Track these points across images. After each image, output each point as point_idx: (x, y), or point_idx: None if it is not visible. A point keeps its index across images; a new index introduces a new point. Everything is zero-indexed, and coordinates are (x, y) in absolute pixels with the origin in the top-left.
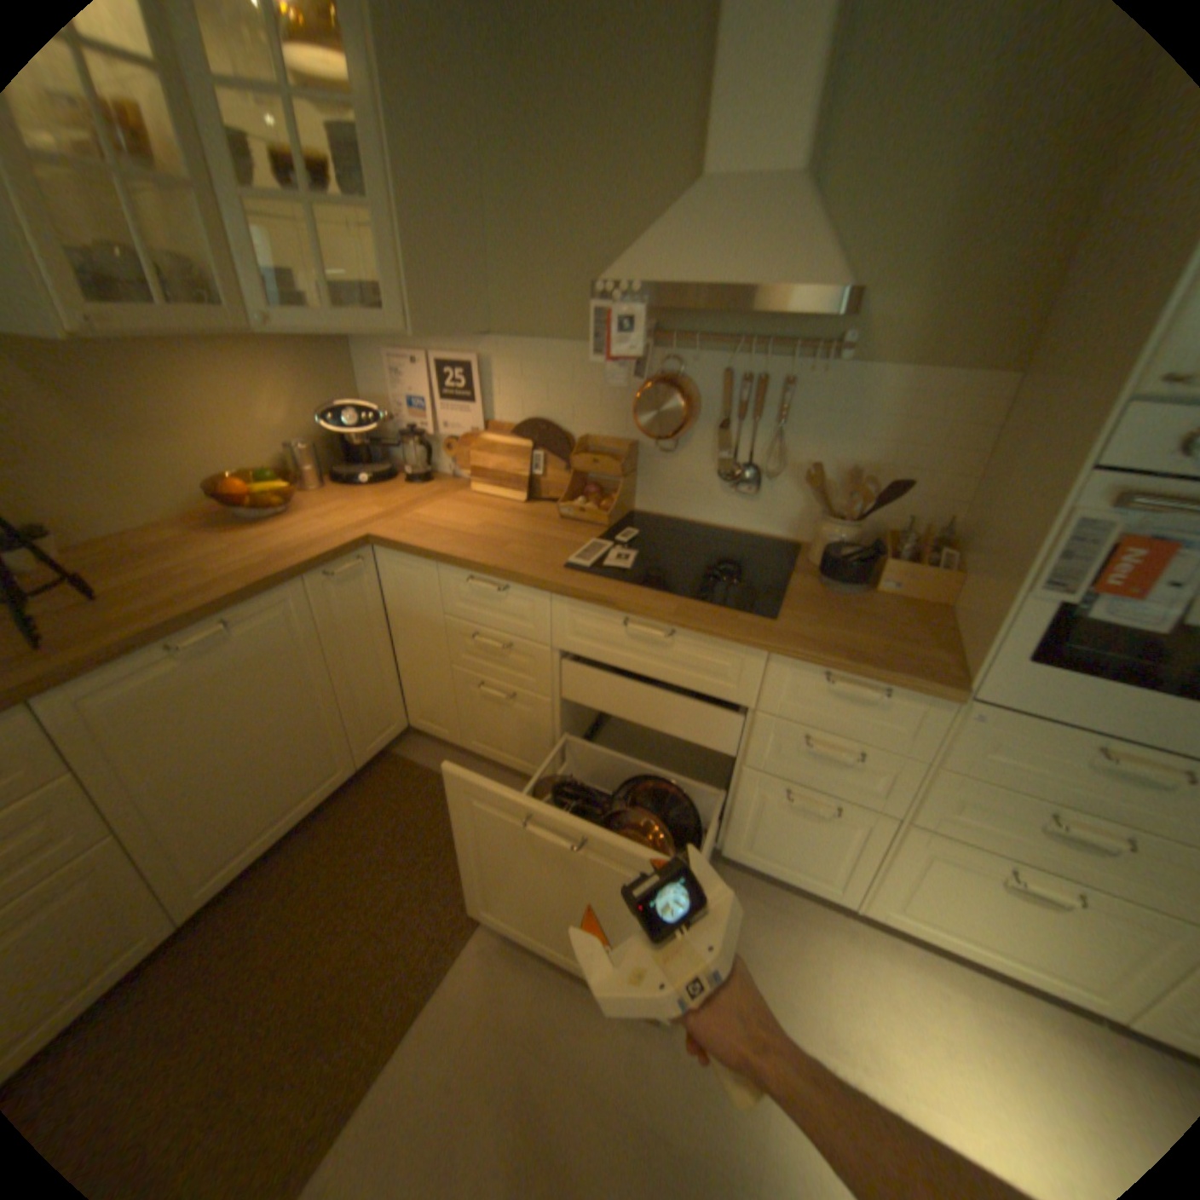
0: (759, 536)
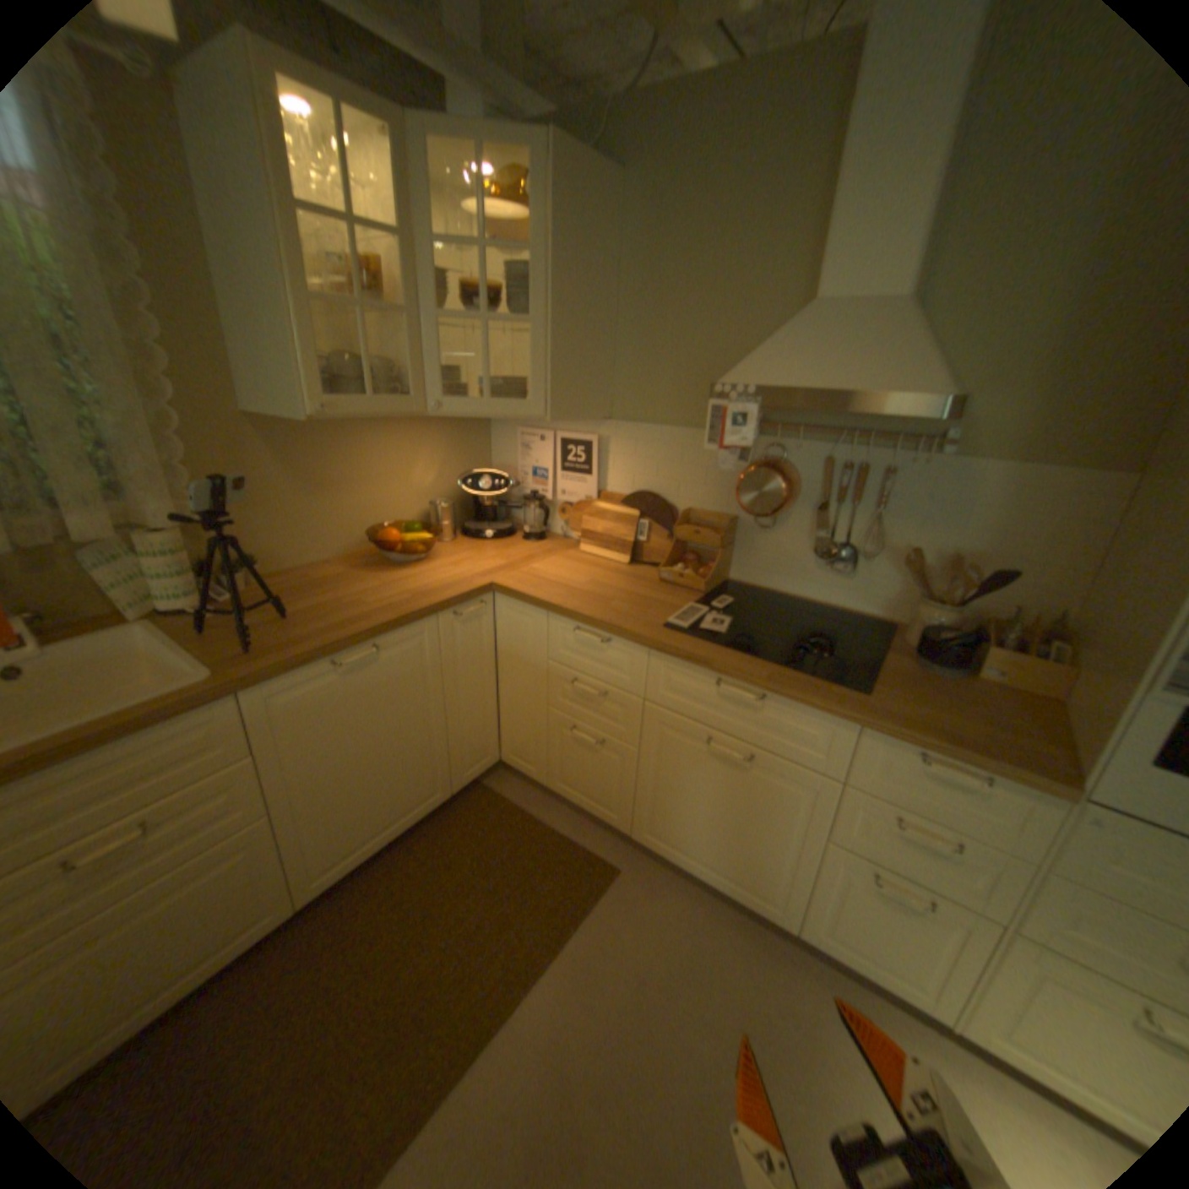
0: (852, 614)
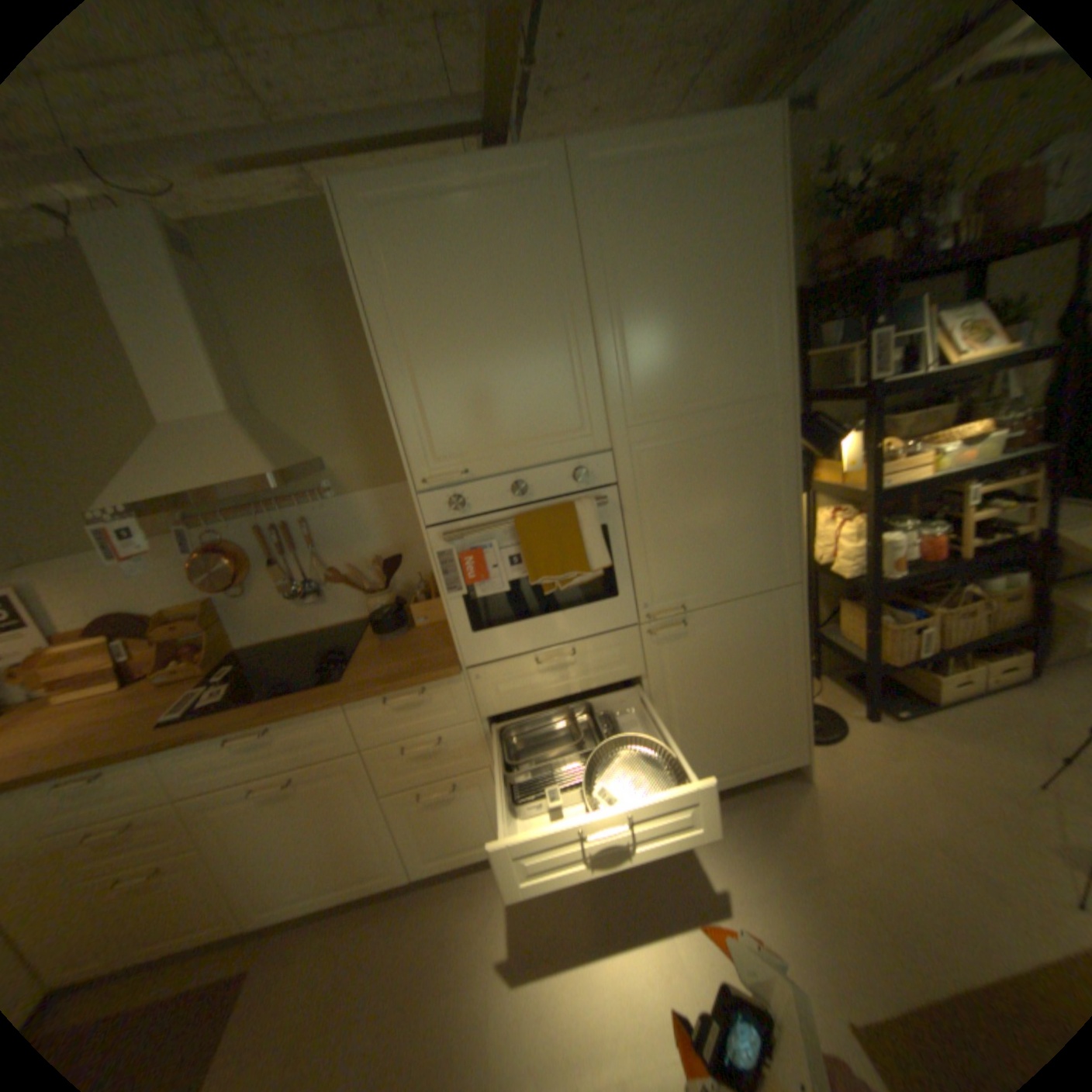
0: (341, 624)
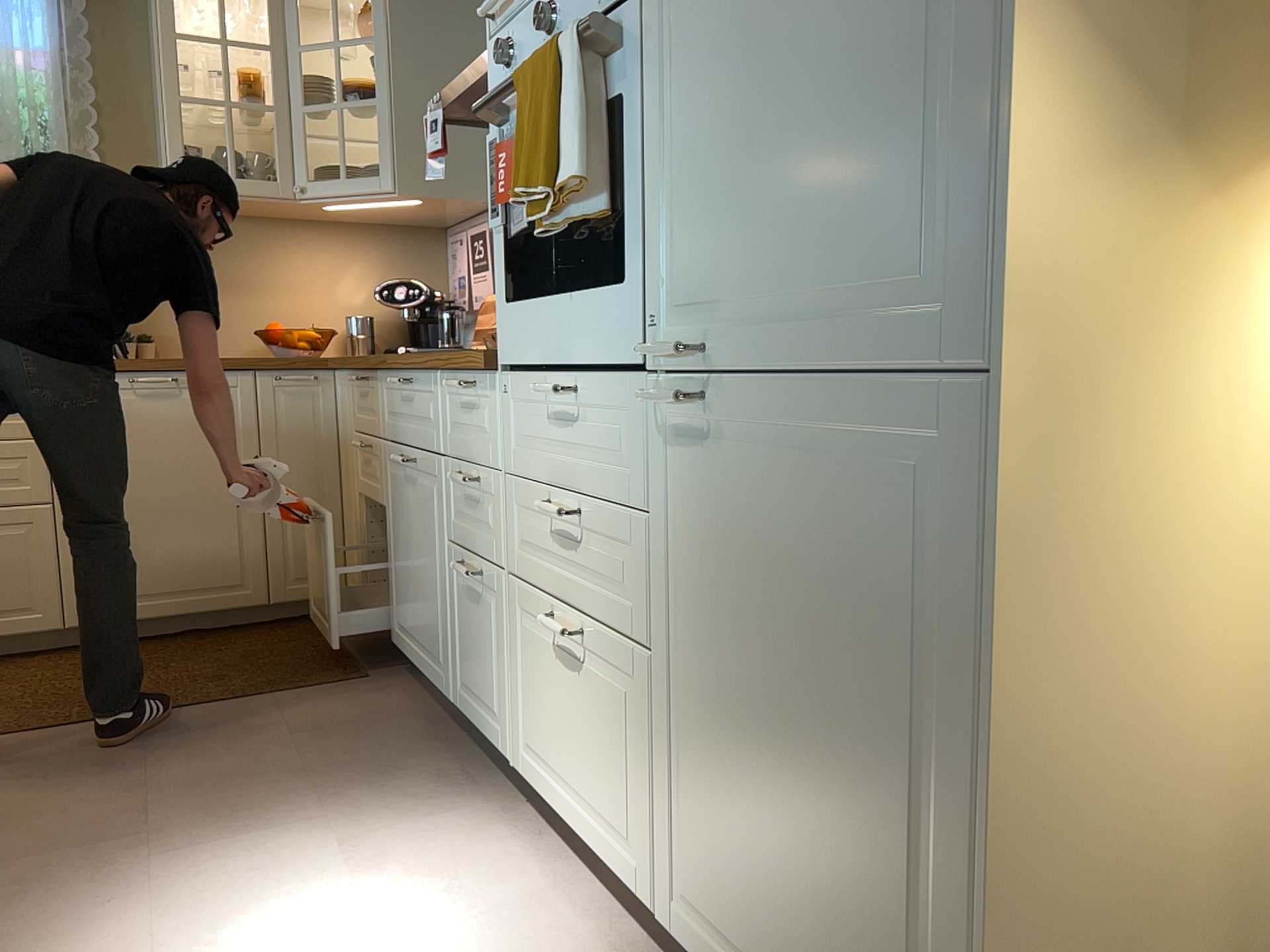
0: None
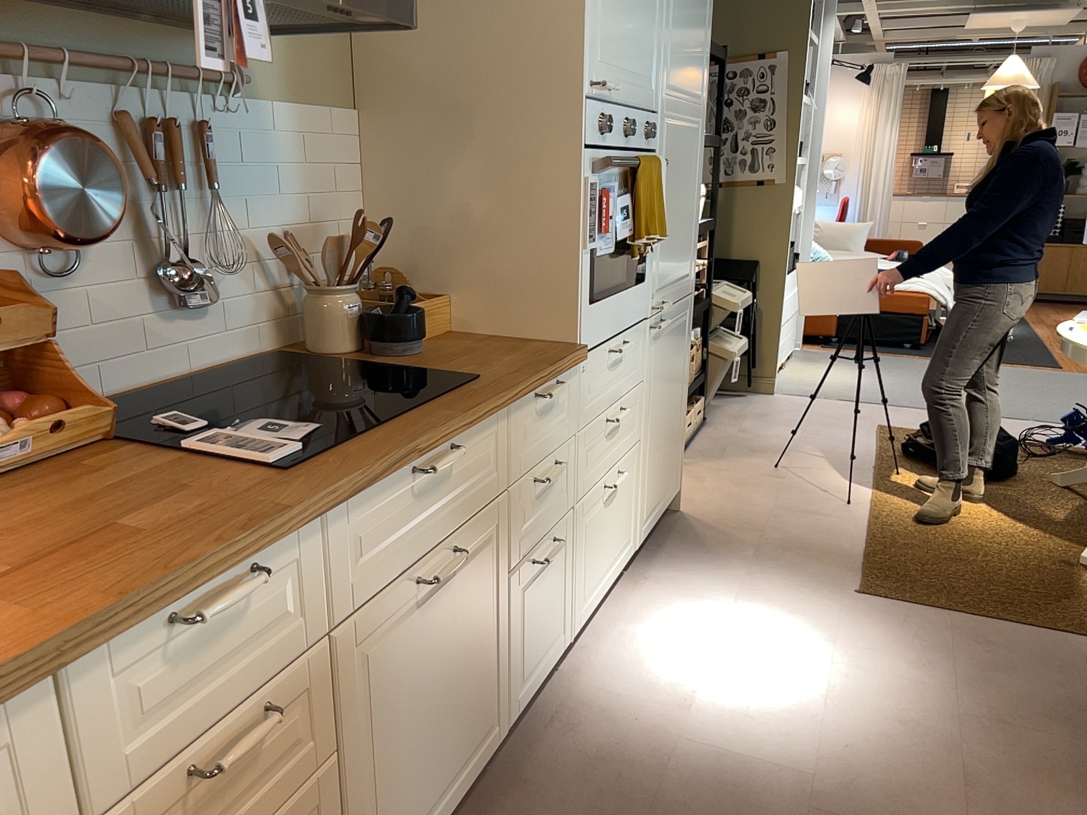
0: (223, 367)
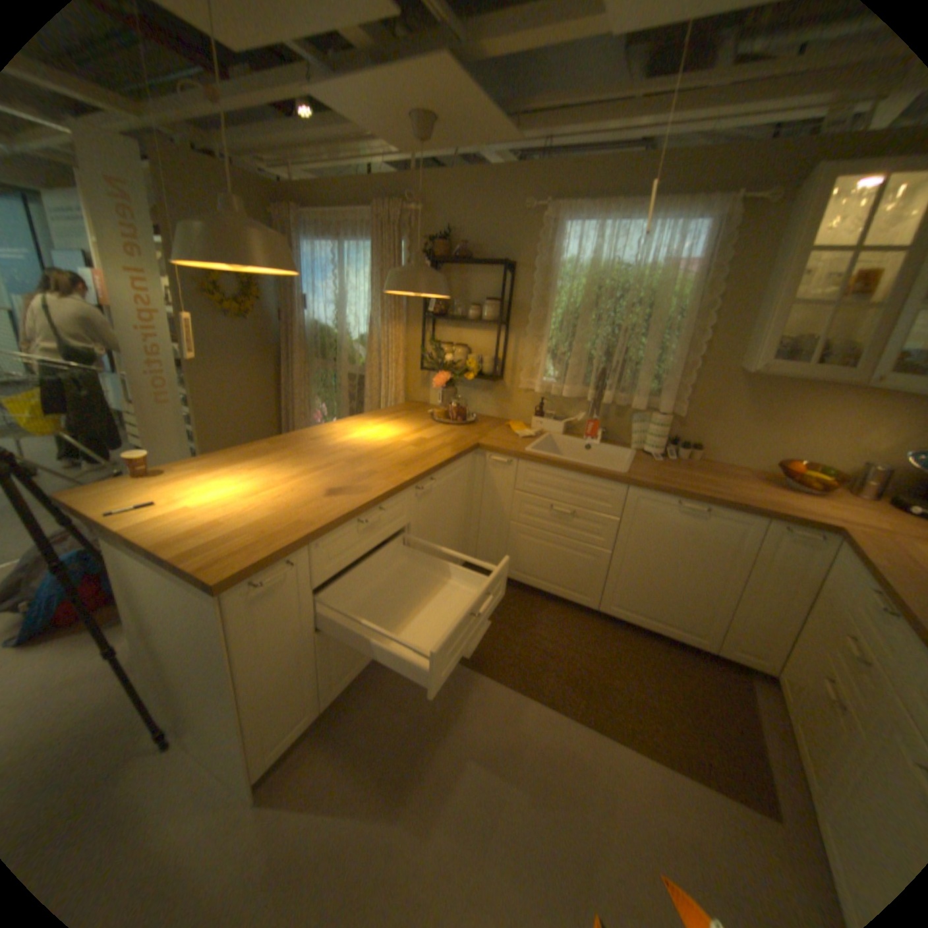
0: None
